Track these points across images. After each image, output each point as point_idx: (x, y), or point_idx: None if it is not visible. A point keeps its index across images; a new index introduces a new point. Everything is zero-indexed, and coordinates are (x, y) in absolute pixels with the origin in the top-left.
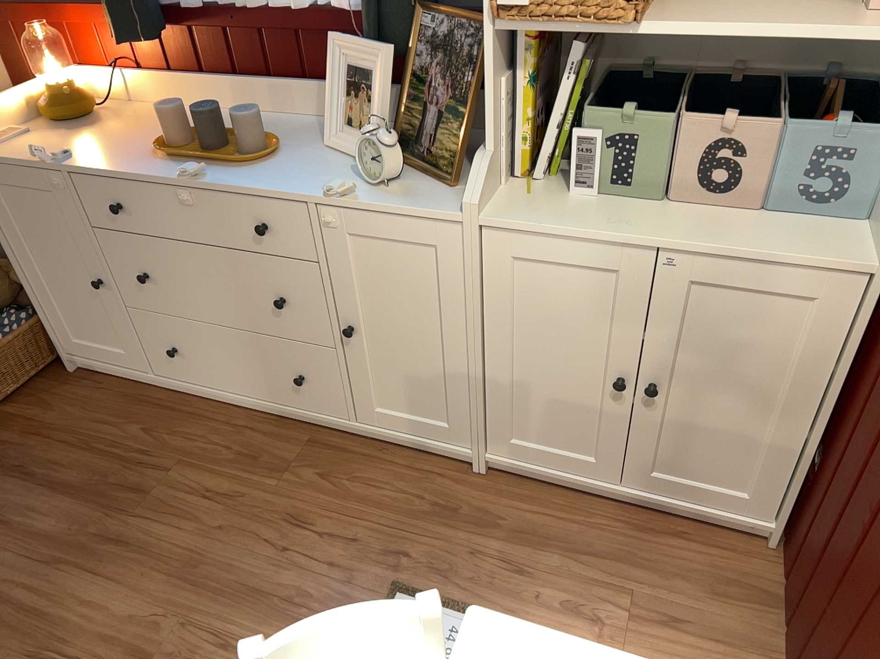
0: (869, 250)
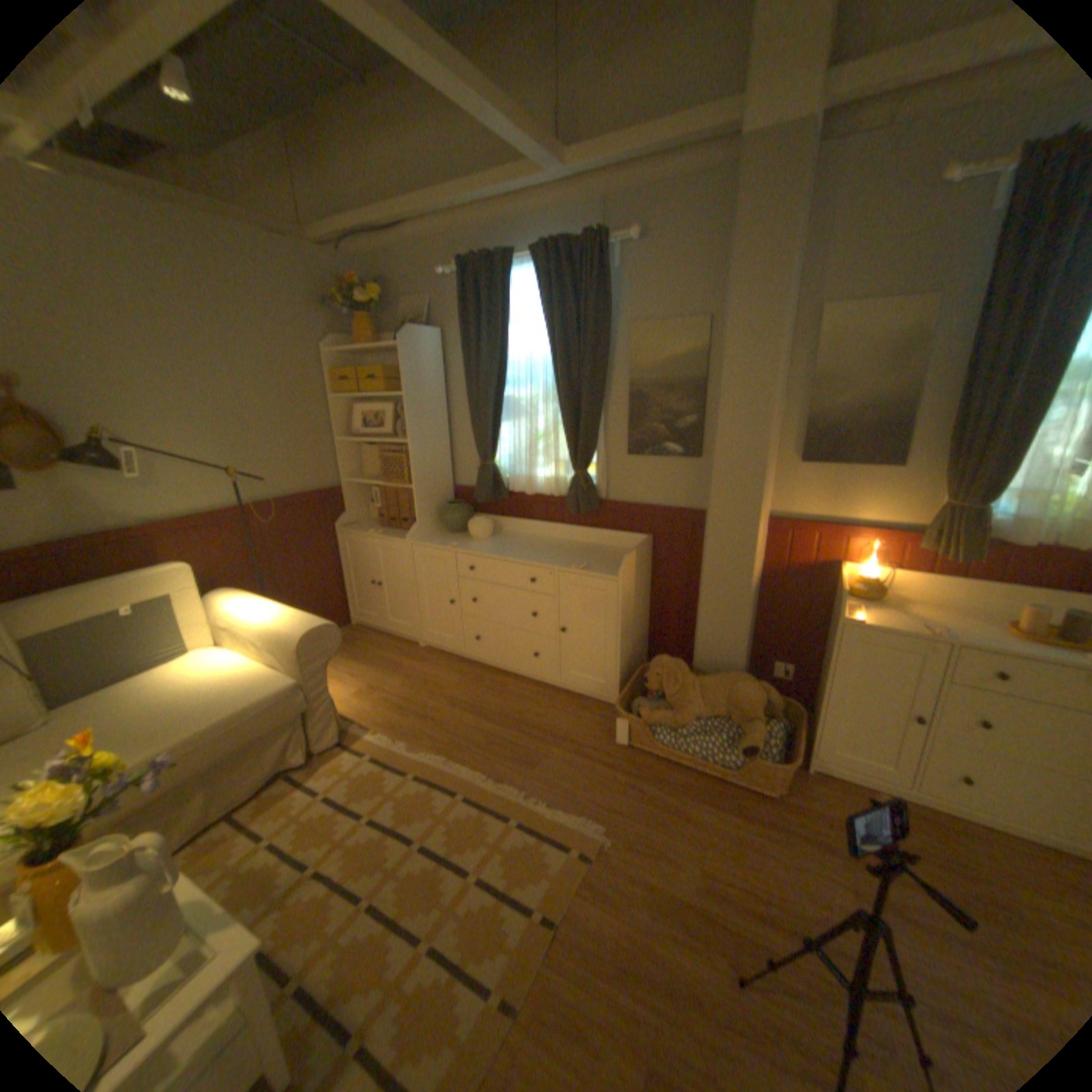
0: None
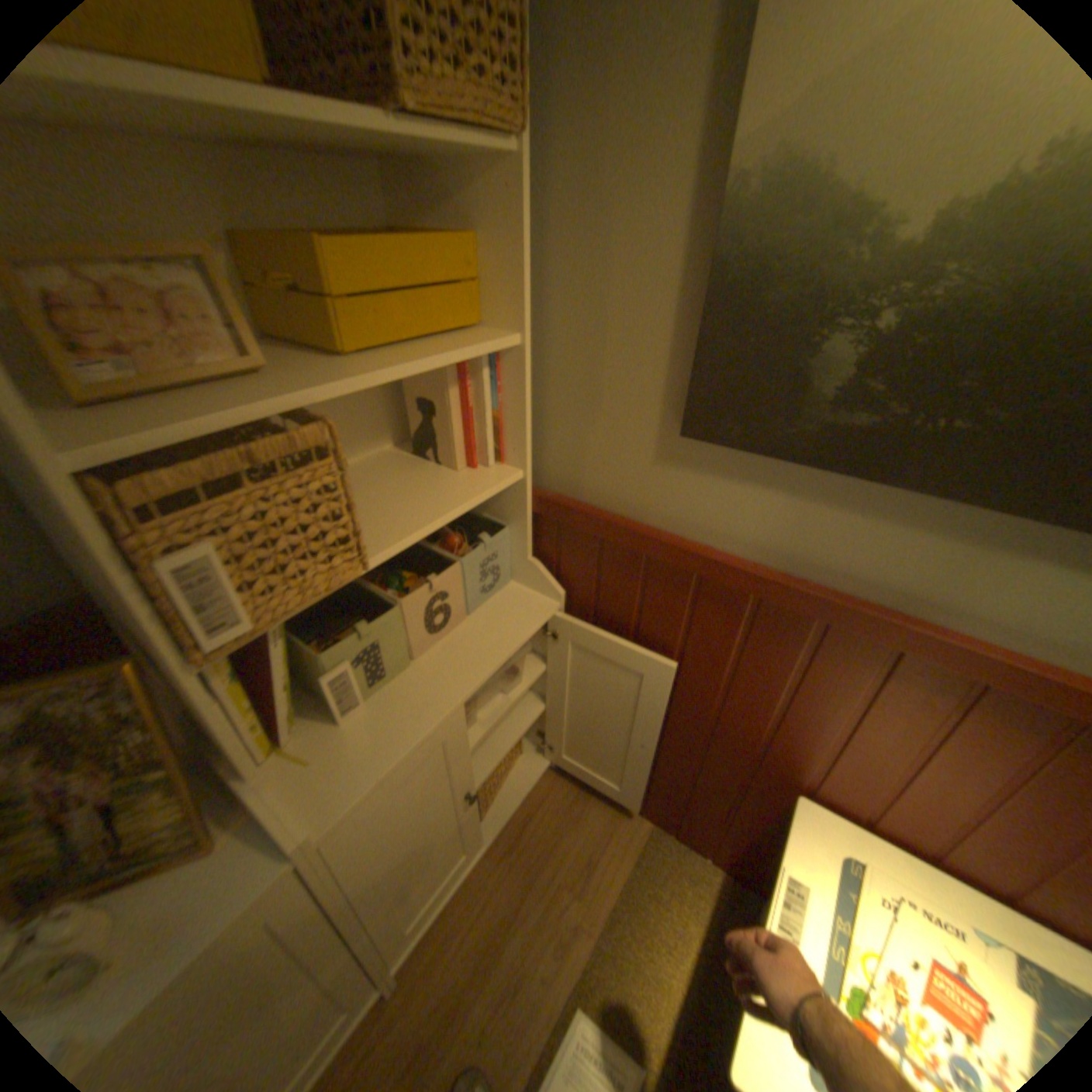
0: (544, 600)
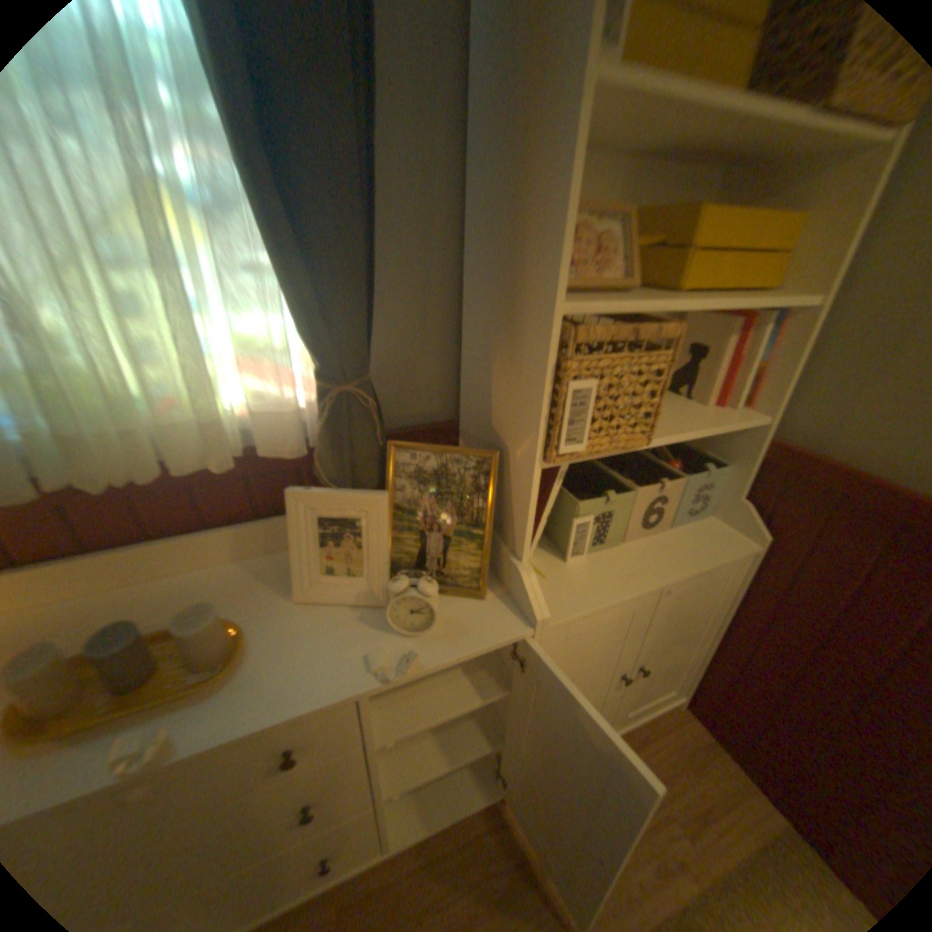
0: (746, 541)
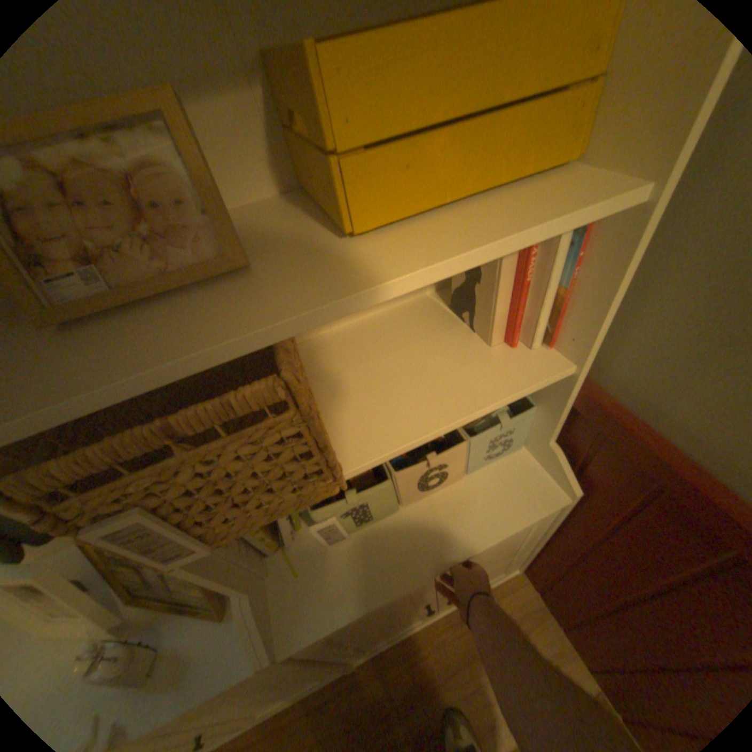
0: (555, 489)
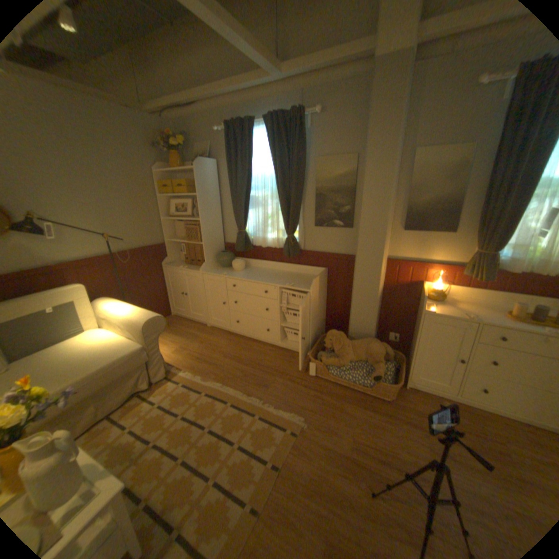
0: None
